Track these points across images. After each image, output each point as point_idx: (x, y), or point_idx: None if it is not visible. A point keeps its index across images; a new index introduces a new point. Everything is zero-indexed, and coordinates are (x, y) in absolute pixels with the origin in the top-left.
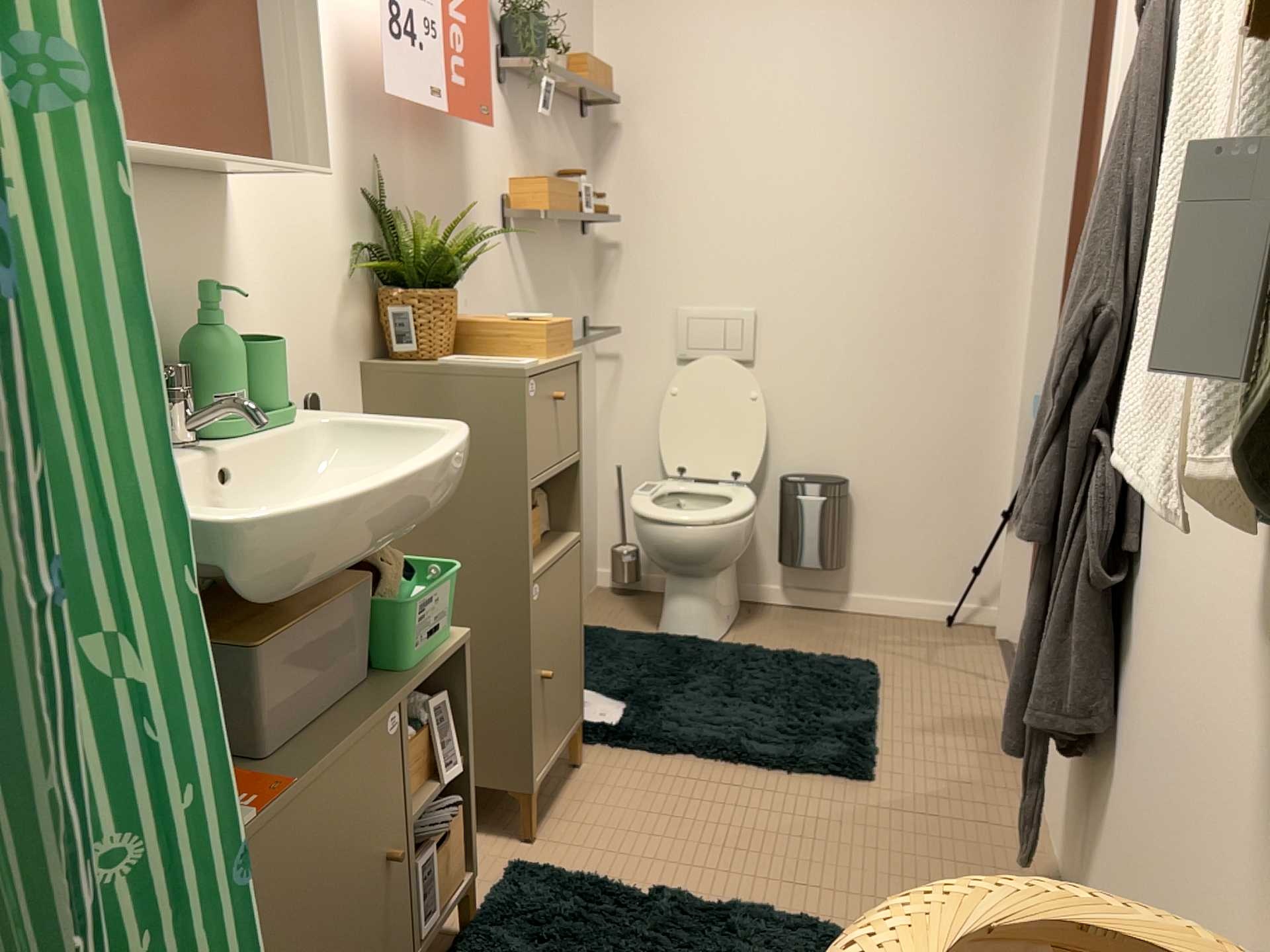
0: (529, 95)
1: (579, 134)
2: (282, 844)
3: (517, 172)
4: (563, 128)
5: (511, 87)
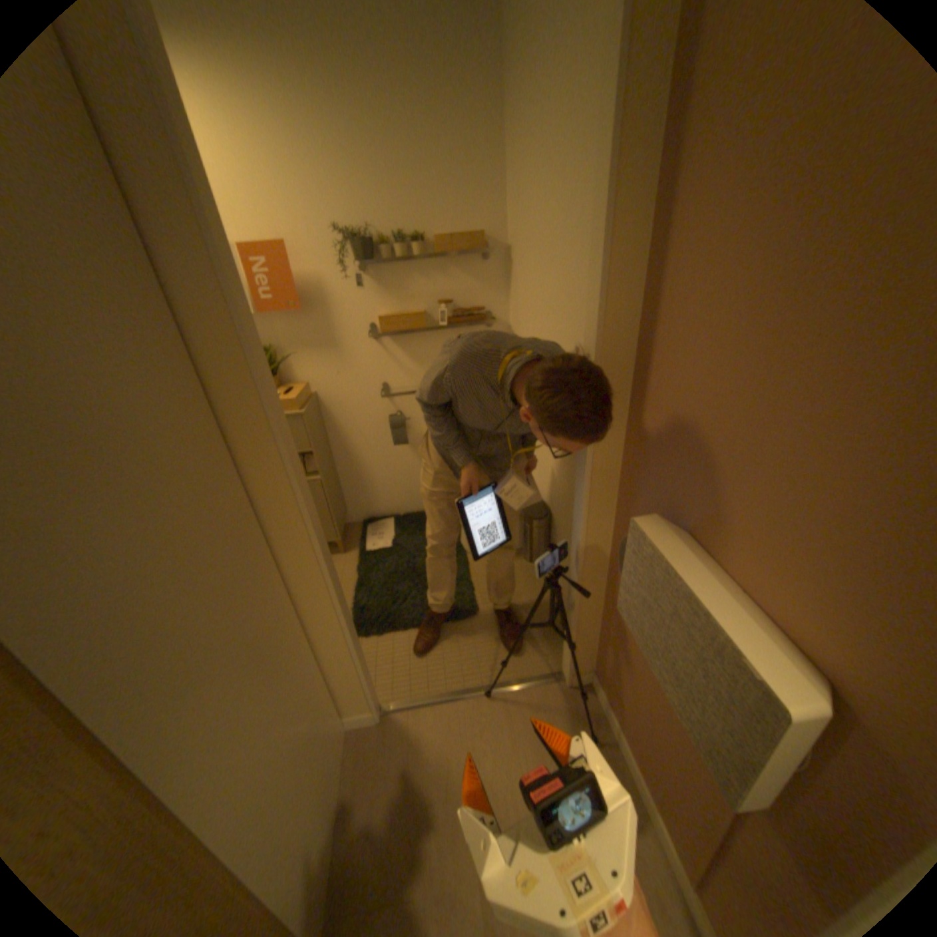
0: (396, 264)
1: (477, 267)
2: None
3: (384, 307)
4: (449, 270)
5: (372, 266)
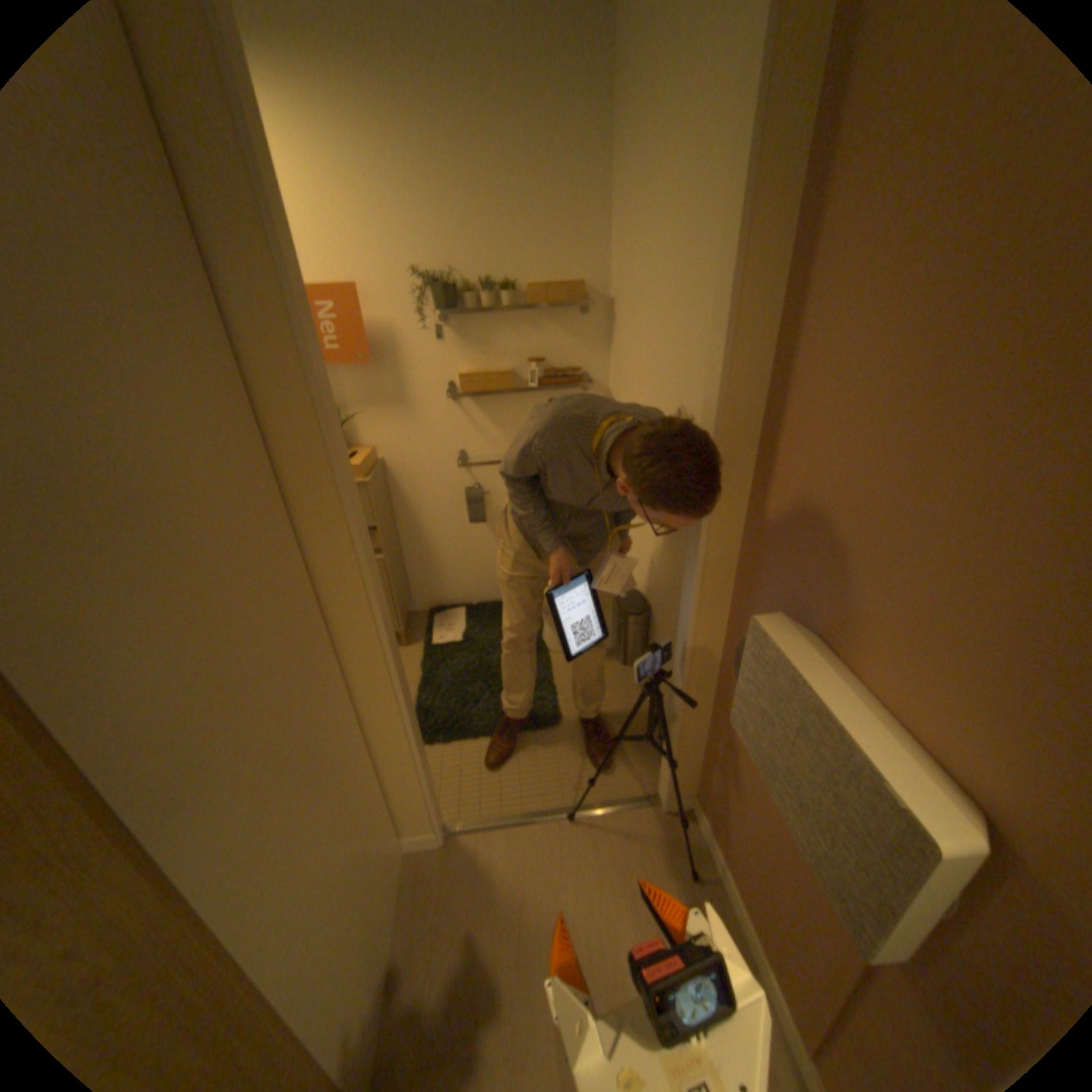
0: (481, 315)
1: (574, 321)
2: None
3: (465, 364)
4: (542, 323)
5: (454, 316)
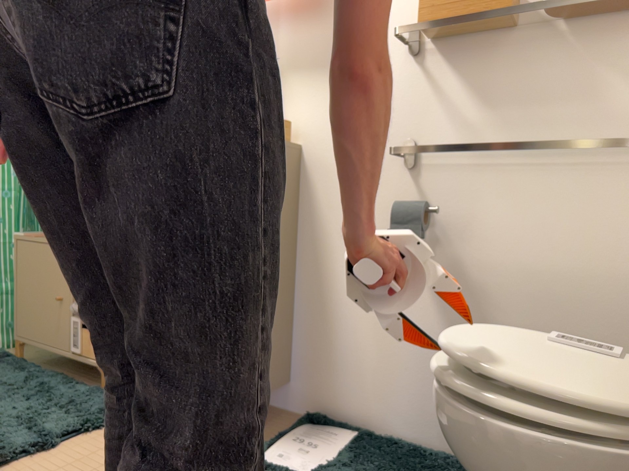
0: None
1: None
2: (26, 252)
3: None
4: None
5: None
